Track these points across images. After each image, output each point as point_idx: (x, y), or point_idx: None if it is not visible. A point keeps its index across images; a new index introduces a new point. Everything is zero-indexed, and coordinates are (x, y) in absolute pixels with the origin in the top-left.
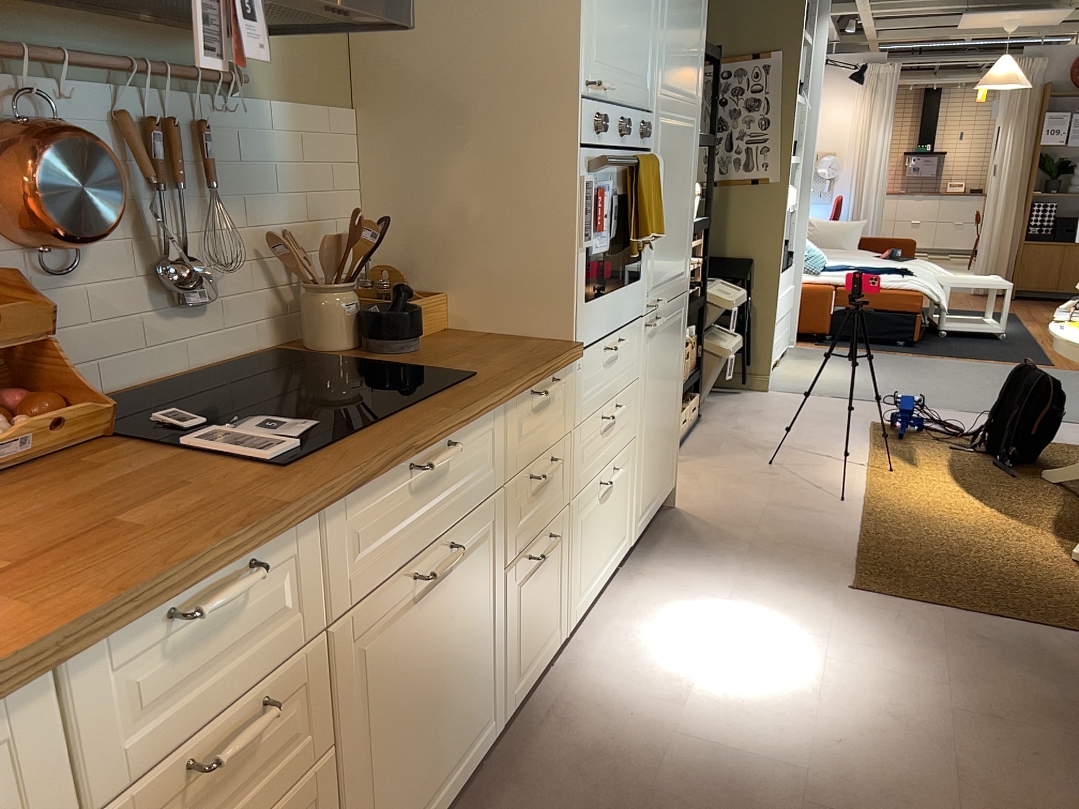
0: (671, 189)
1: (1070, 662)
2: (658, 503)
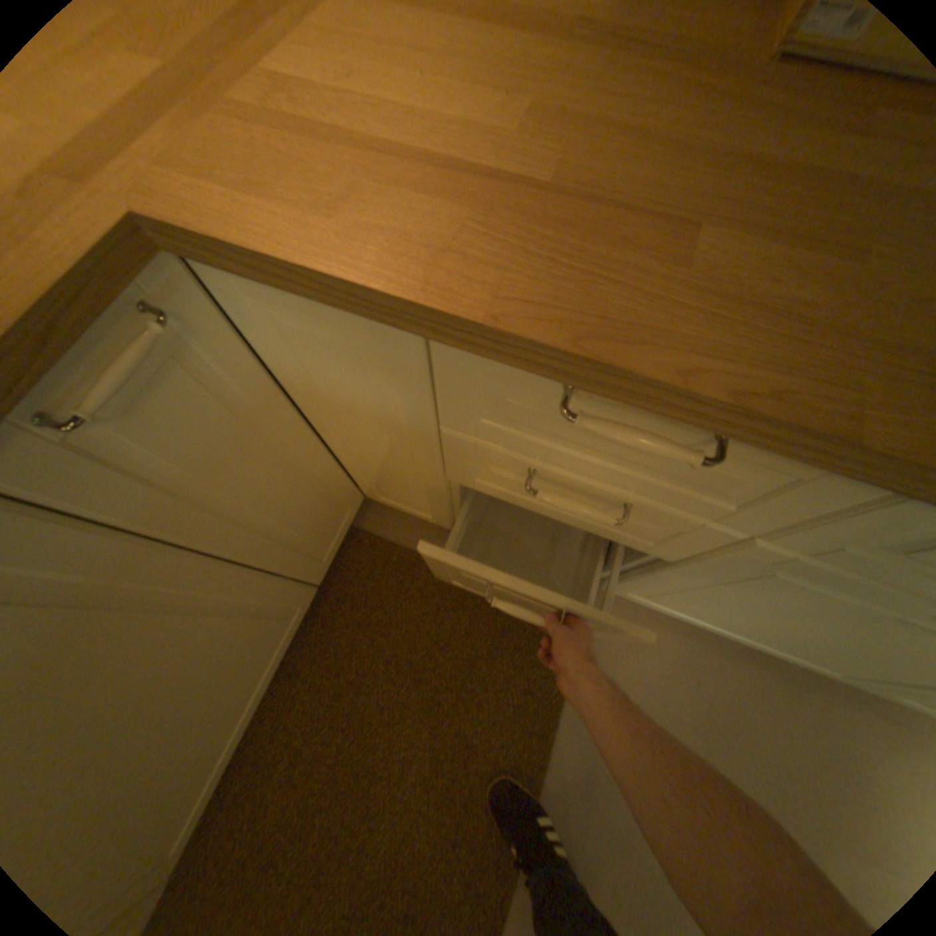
0: None
1: None
2: None
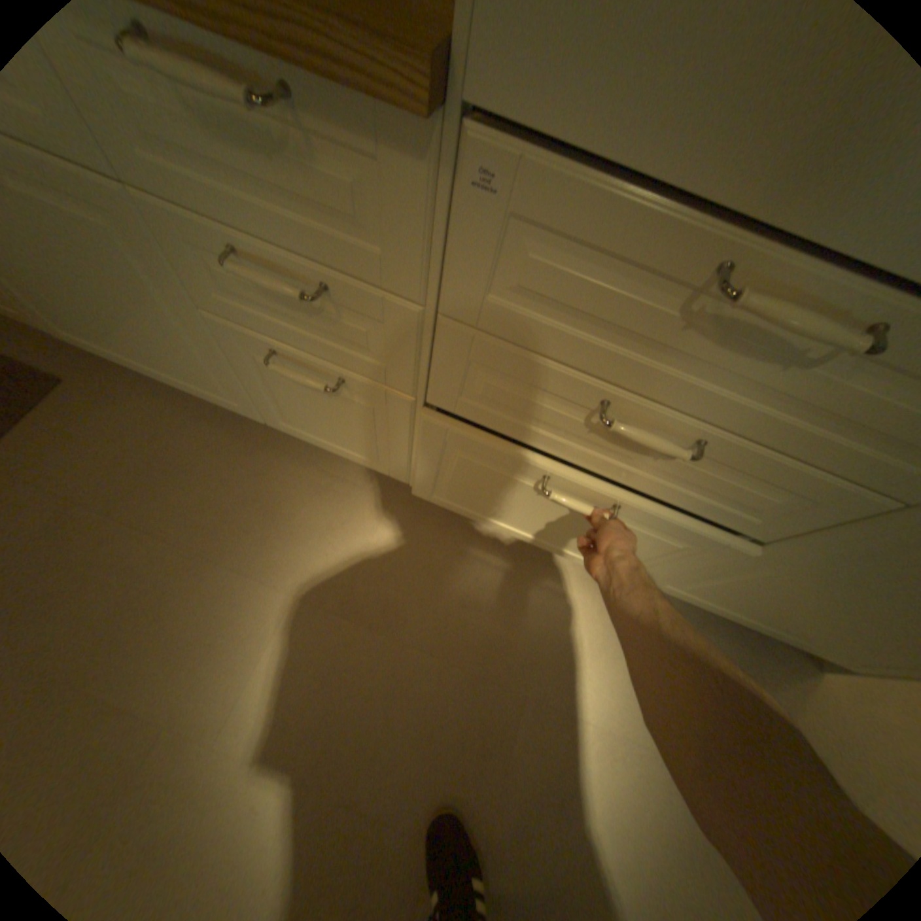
0: None
1: None
2: (767, 631)
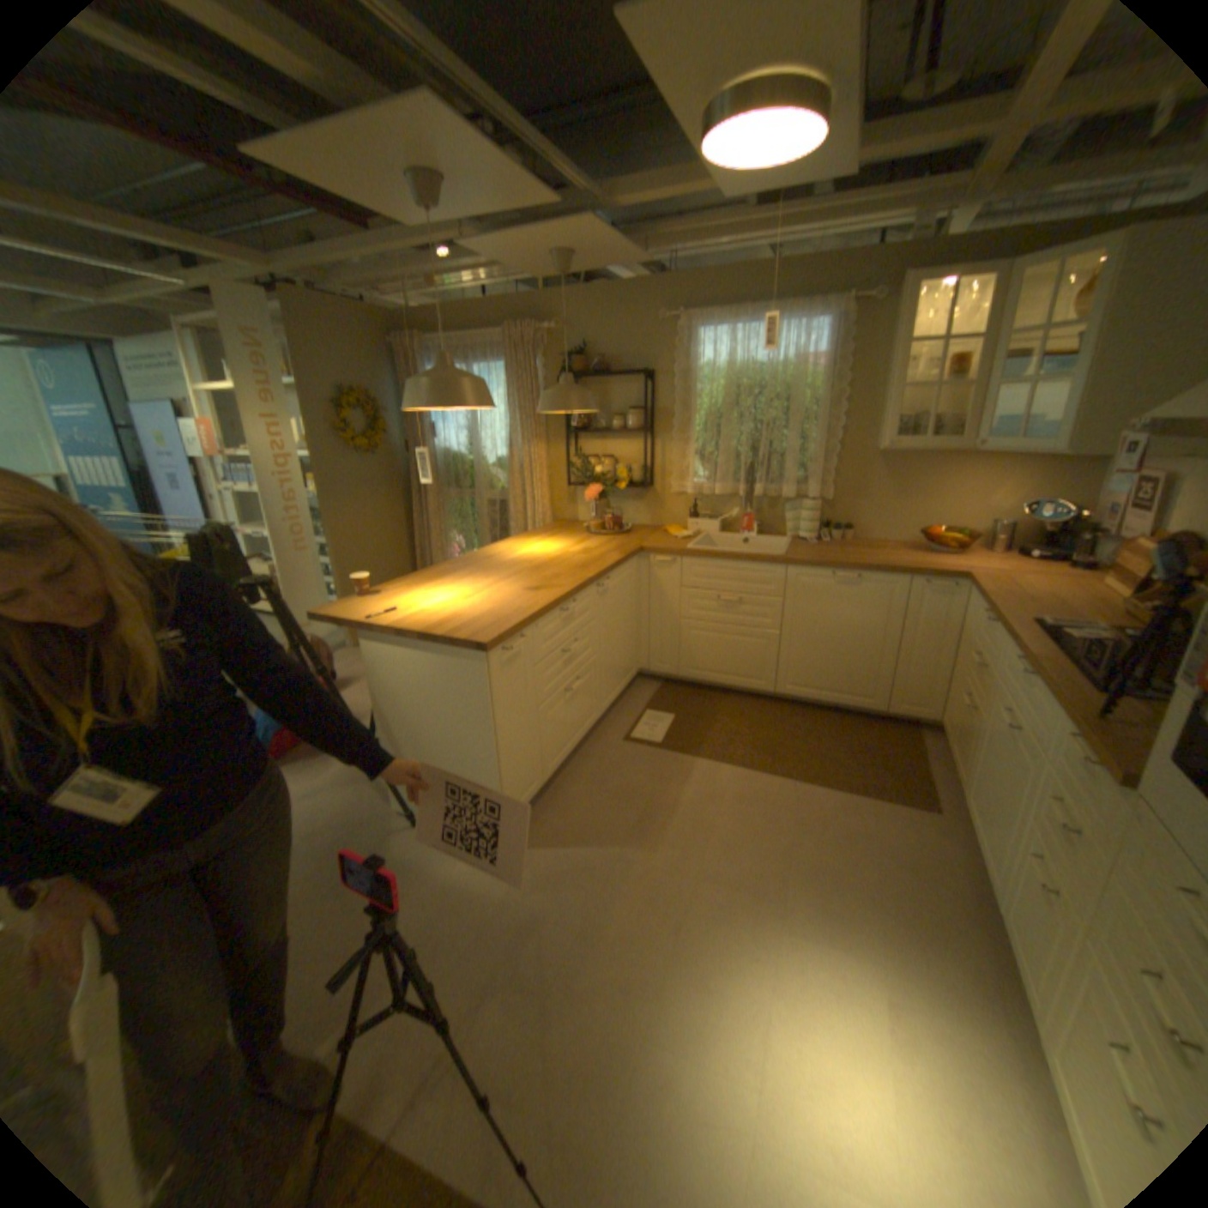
0: None
1: (487, 1097)
2: None
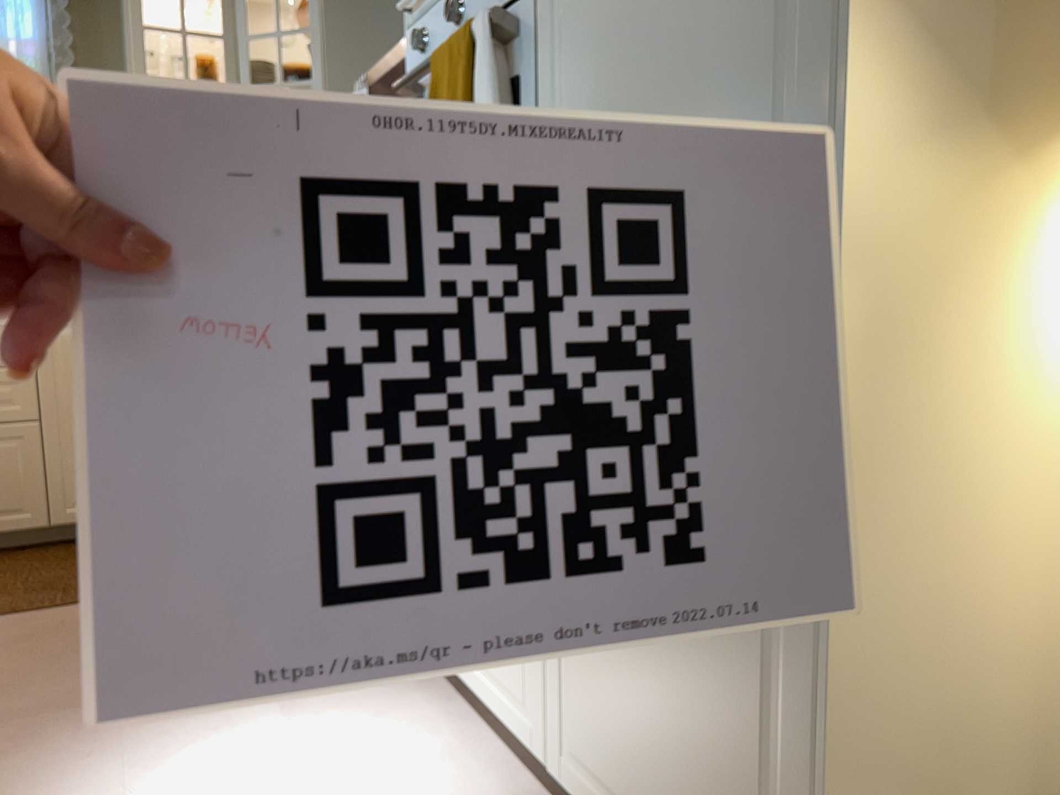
0: (632, 9)
1: None
2: None
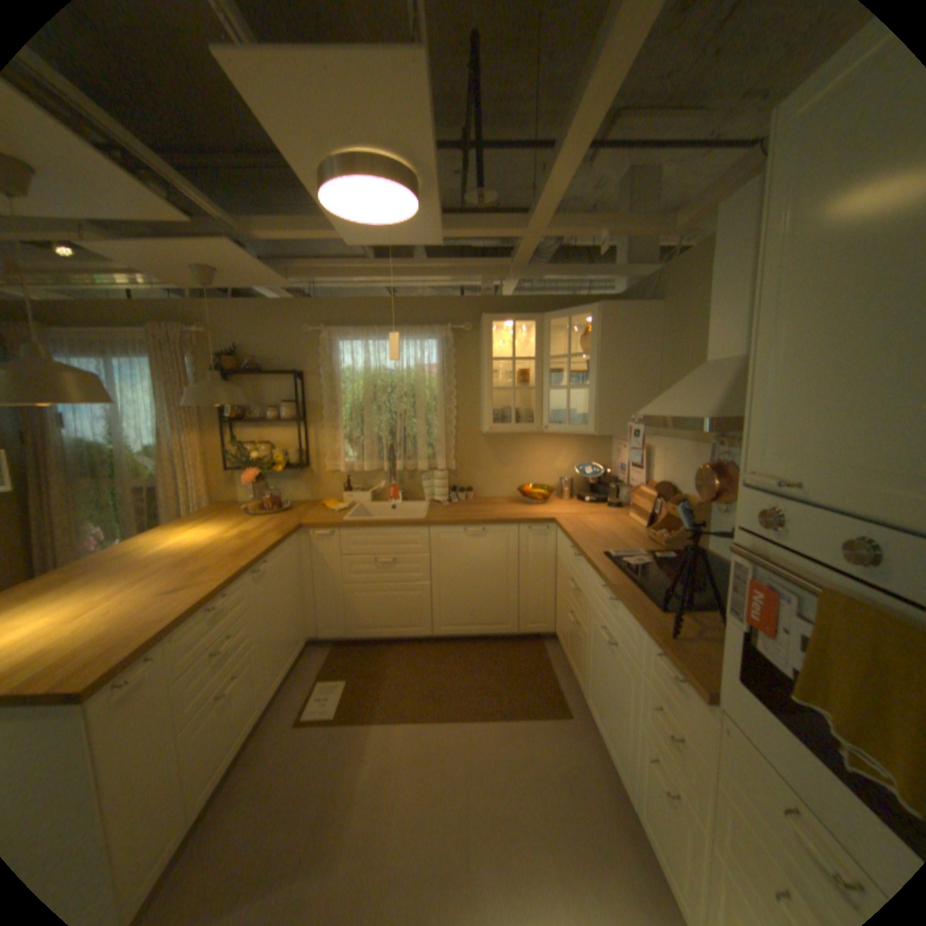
0: None
1: None
2: None
